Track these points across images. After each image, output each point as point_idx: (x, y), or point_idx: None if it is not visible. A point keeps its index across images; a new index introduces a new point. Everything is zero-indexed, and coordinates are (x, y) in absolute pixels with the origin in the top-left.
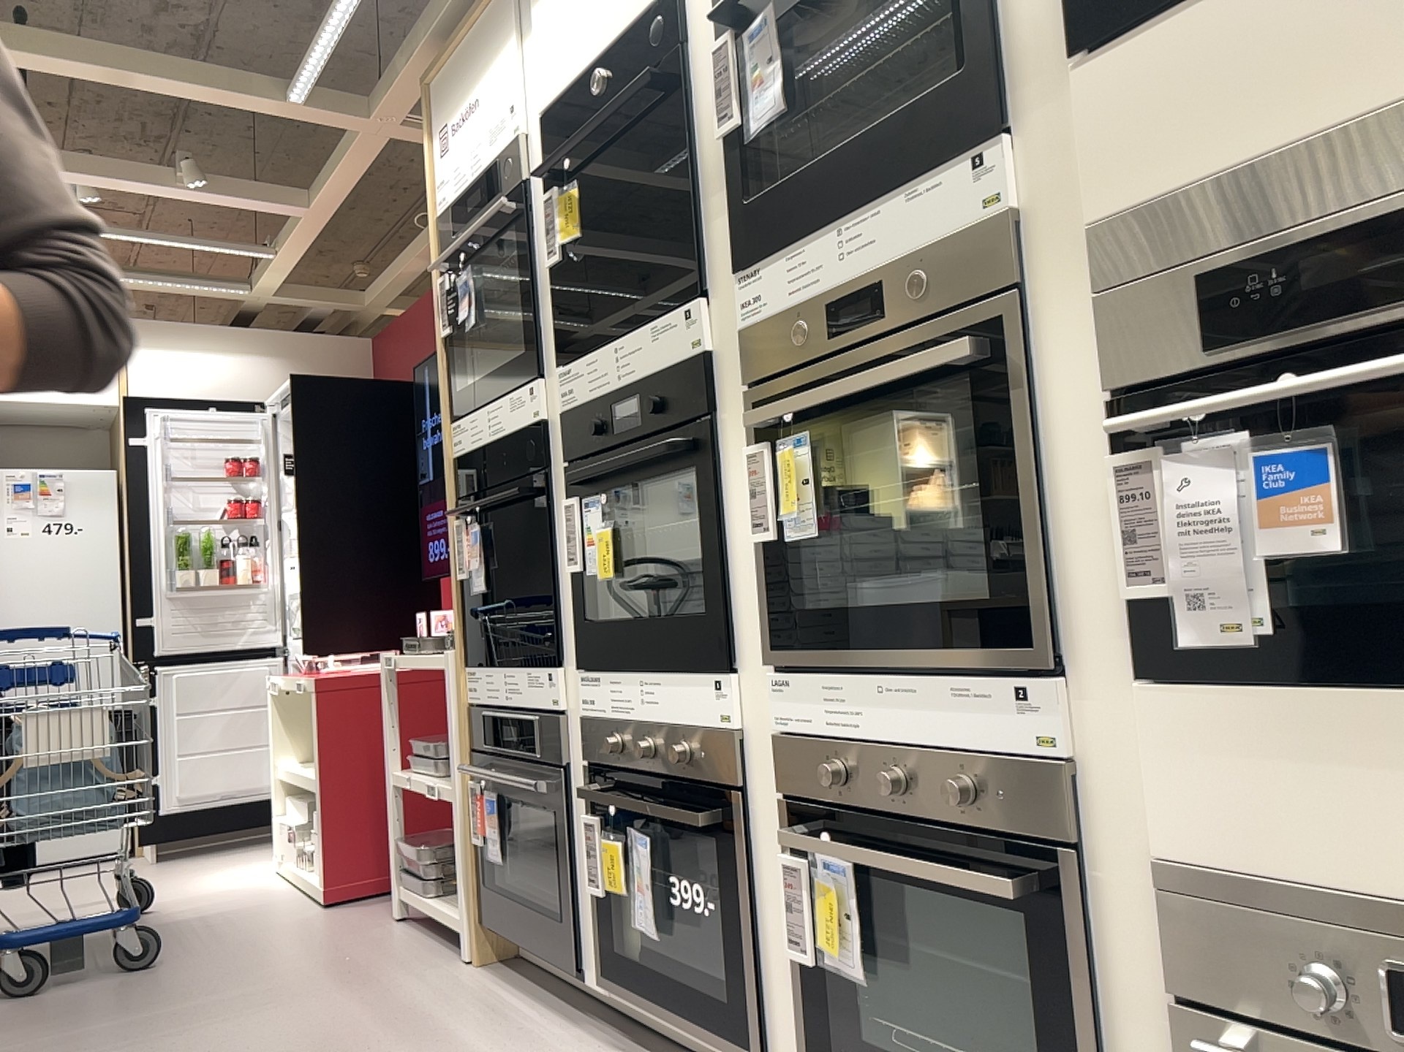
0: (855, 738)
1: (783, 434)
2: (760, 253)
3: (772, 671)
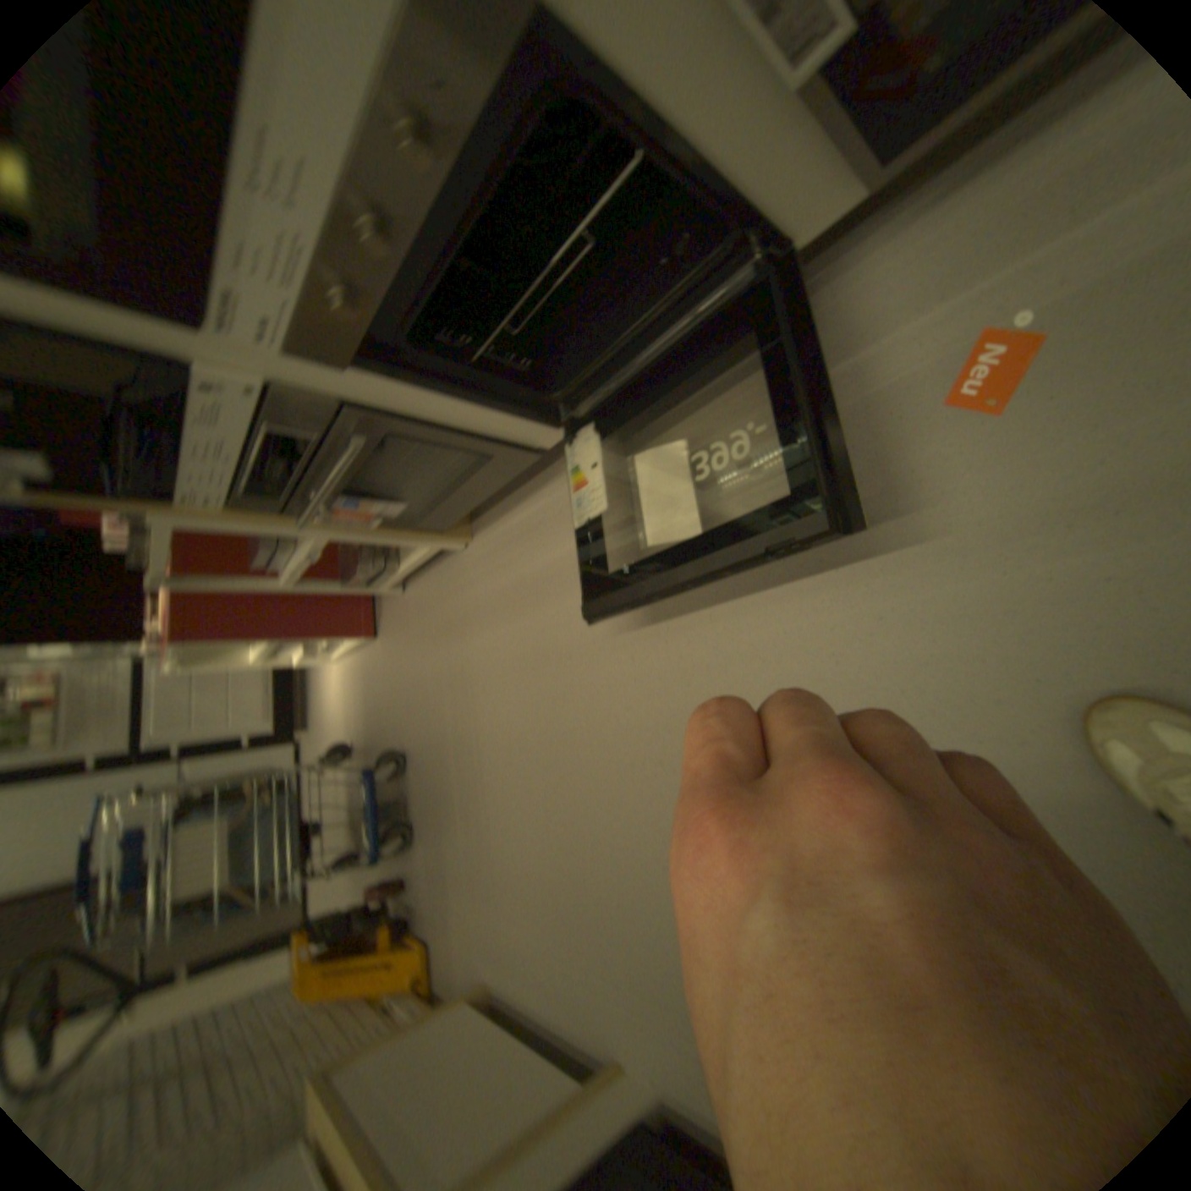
0: None
1: None
2: None
3: None
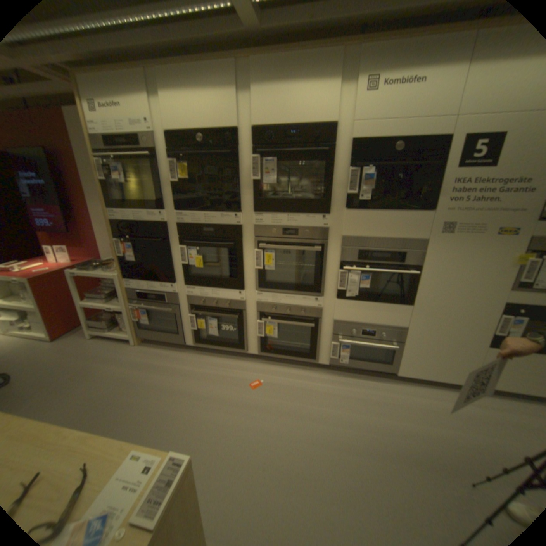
0: (278, 304)
1: (266, 250)
2: (264, 212)
3: (256, 292)
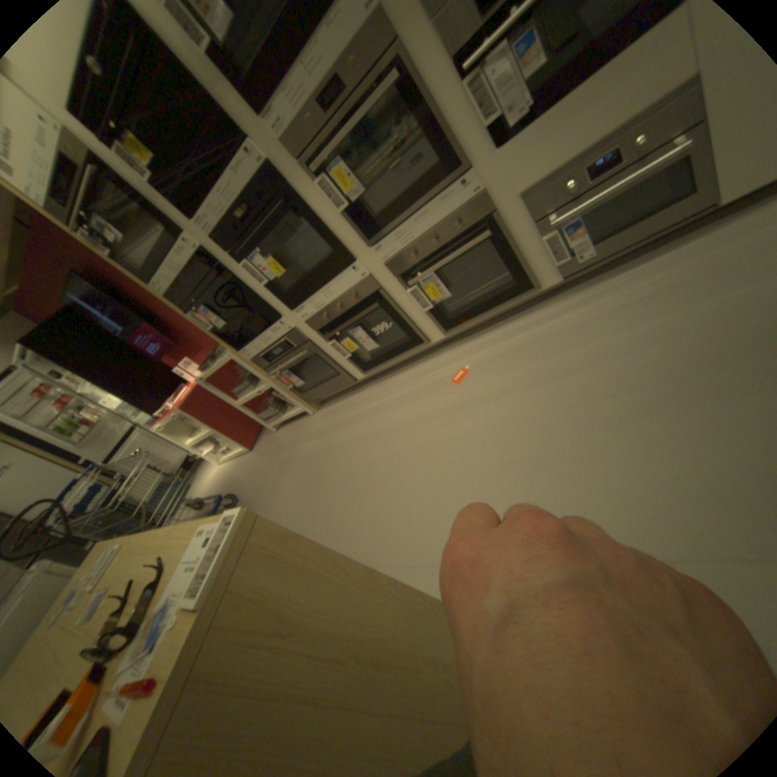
0: (413, 239)
1: (327, 164)
2: (266, 96)
3: (371, 246)
